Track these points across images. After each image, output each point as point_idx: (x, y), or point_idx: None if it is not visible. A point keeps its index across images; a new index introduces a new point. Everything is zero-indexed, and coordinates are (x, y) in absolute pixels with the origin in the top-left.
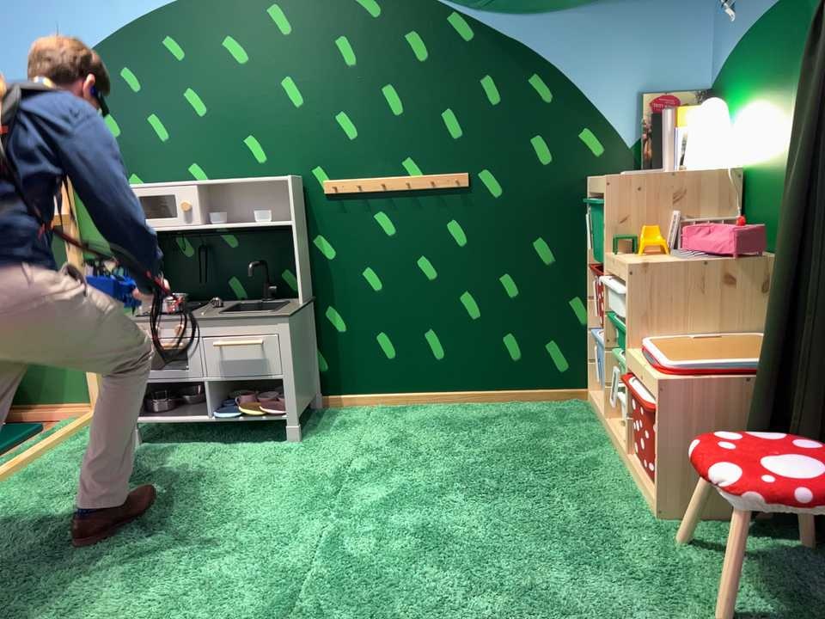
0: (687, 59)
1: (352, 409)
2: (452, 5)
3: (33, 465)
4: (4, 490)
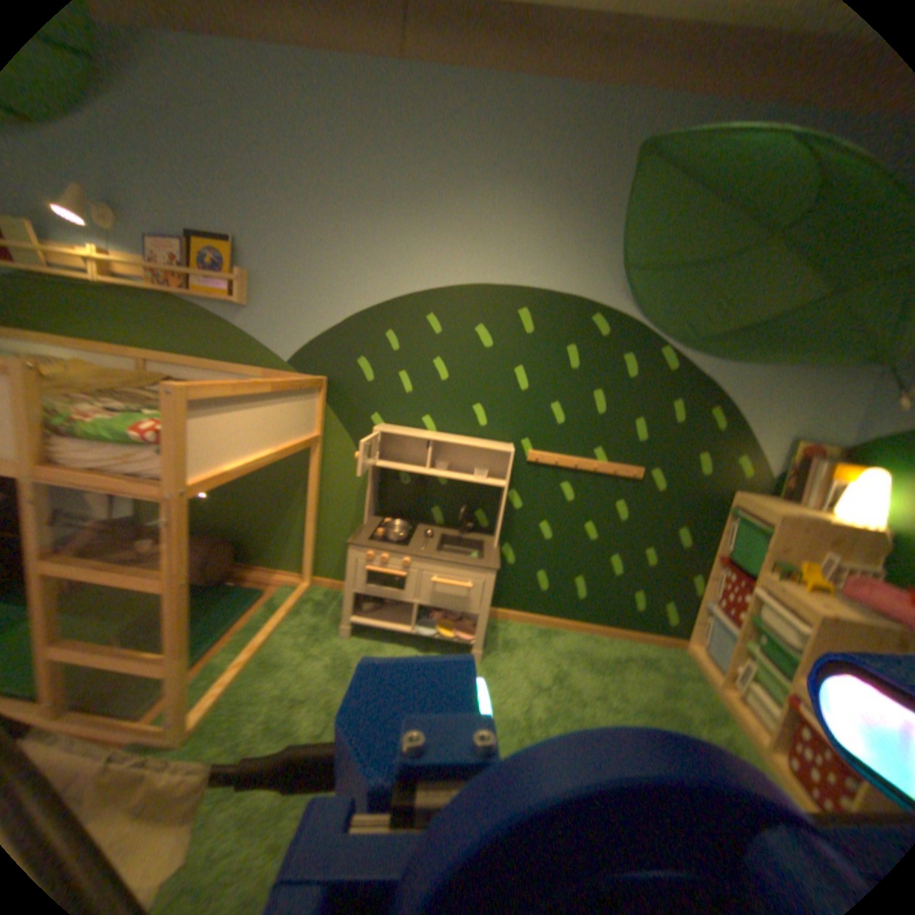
0: (836, 419)
1: (505, 619)
2: (666, 338)
3: (266, 646)
4: (248, 679)
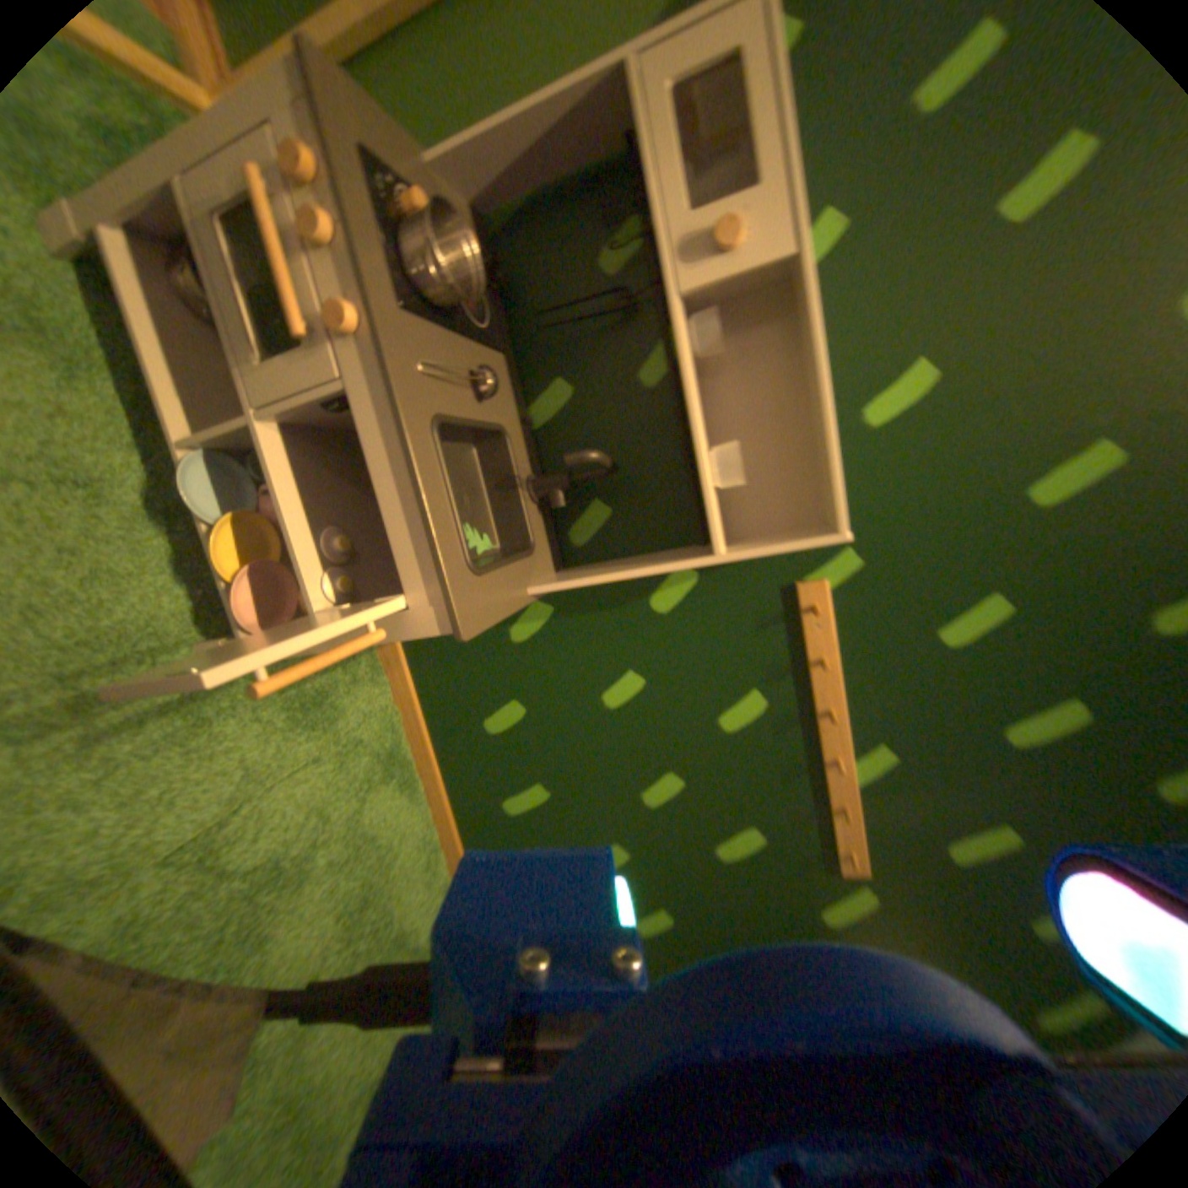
0: None
1: (382, 673)
2: None
3: None
4: None
